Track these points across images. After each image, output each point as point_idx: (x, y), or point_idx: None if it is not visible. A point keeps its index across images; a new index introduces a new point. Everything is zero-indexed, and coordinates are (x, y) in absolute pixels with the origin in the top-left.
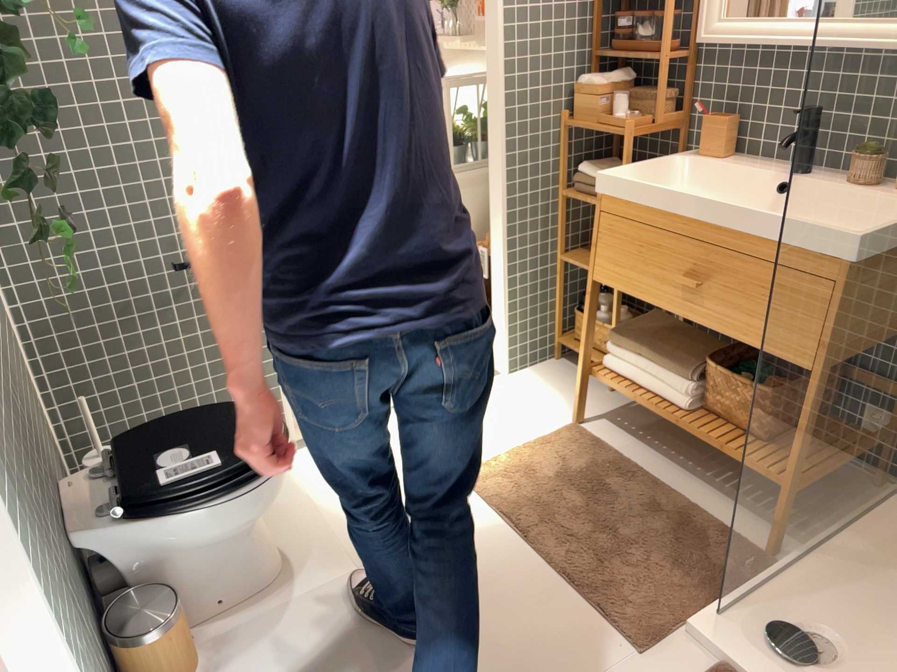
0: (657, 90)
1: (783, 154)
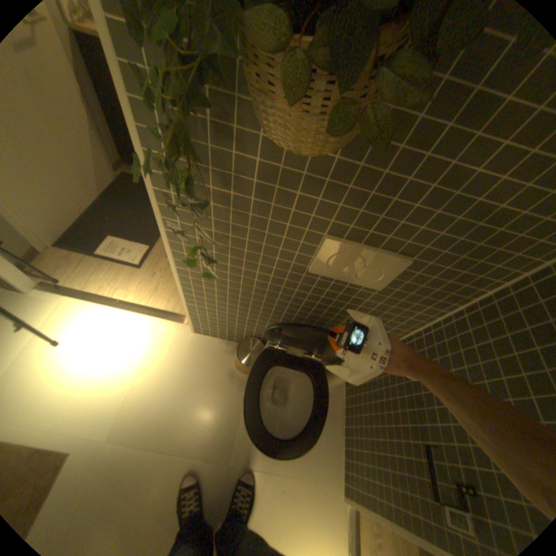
0: None
1: None
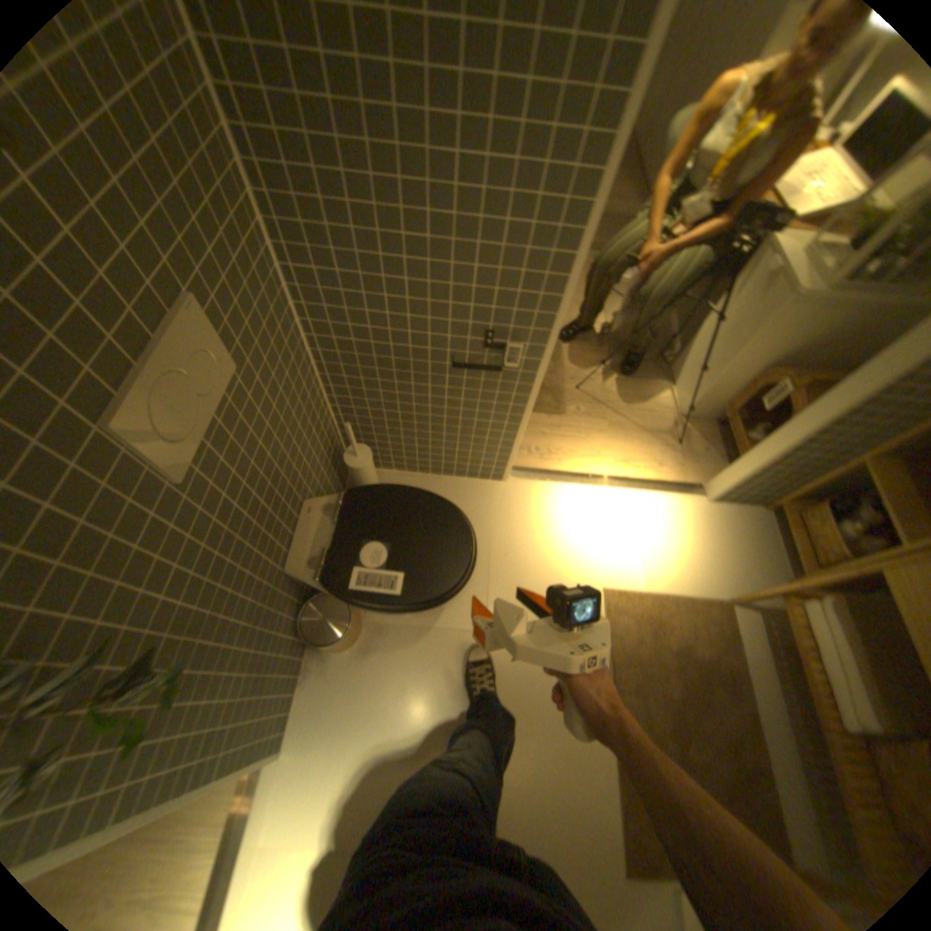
0: None
1: None
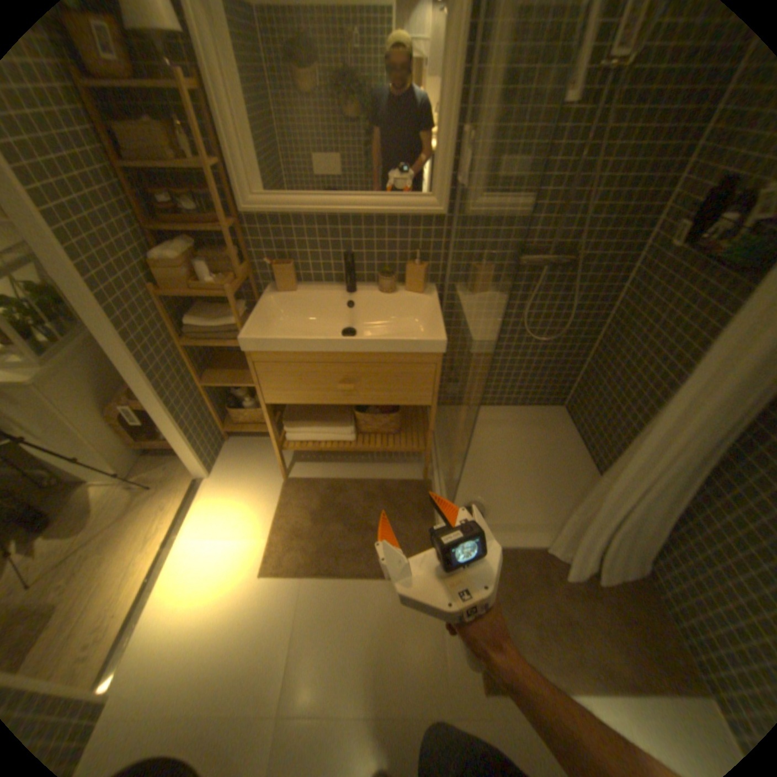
0: (212, 245)
1: (329, 277)
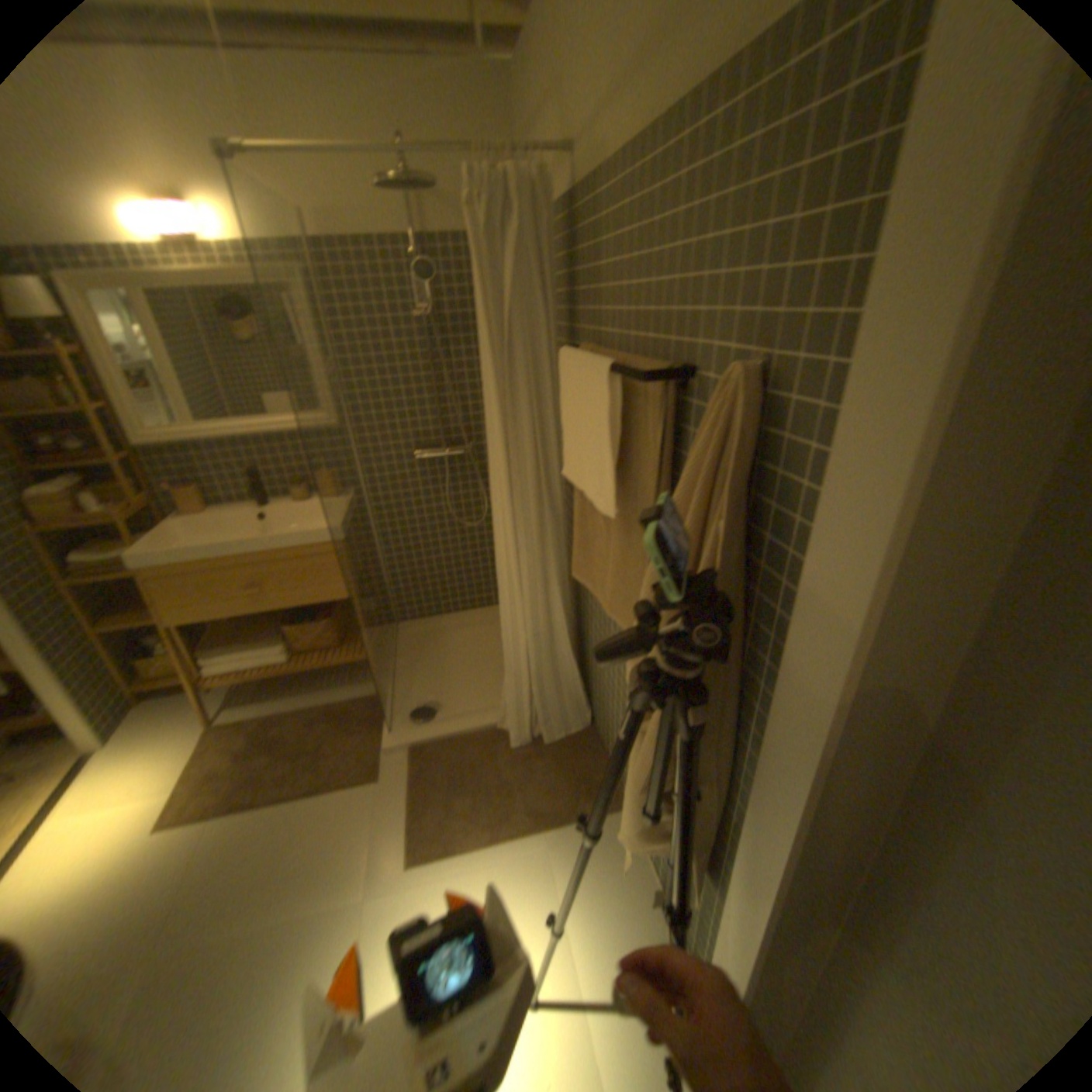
0: (107, 480)
1: (242, 496)
